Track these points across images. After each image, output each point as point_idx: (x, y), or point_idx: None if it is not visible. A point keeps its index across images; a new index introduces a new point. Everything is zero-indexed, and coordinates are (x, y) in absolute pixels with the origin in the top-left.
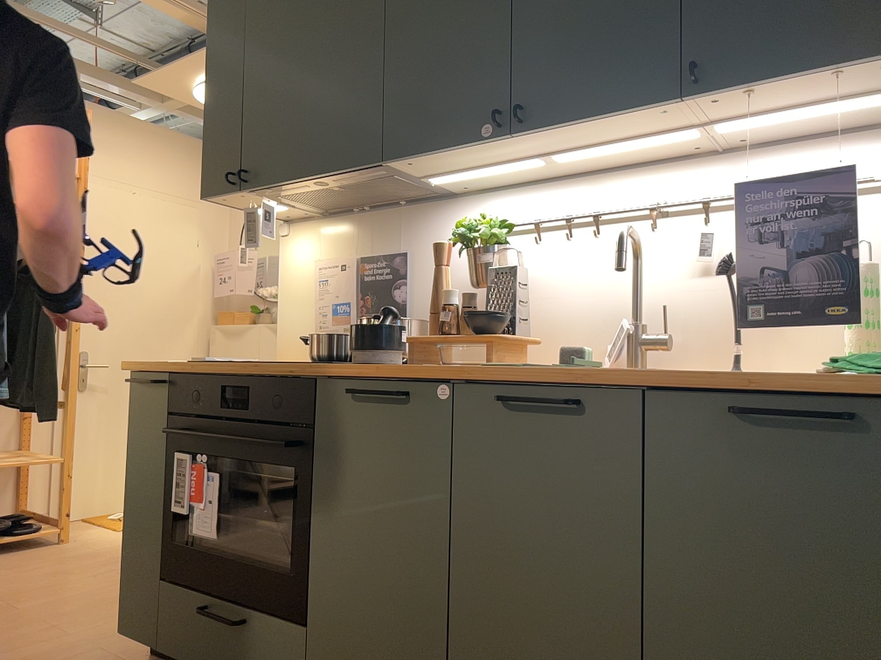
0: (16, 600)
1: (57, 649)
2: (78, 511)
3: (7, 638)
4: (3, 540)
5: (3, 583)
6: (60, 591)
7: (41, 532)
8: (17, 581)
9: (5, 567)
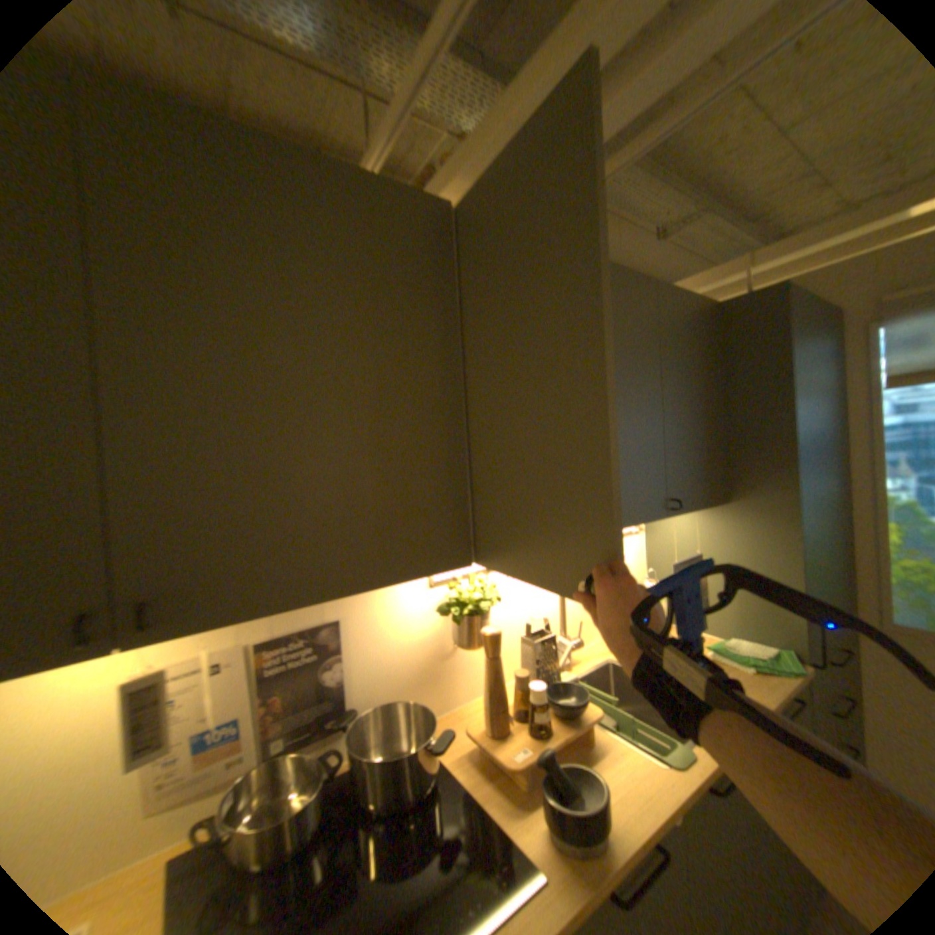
0: None
1: None
2: None
3: None
4: None
5: None
6: None
7: None
8: None
9: None
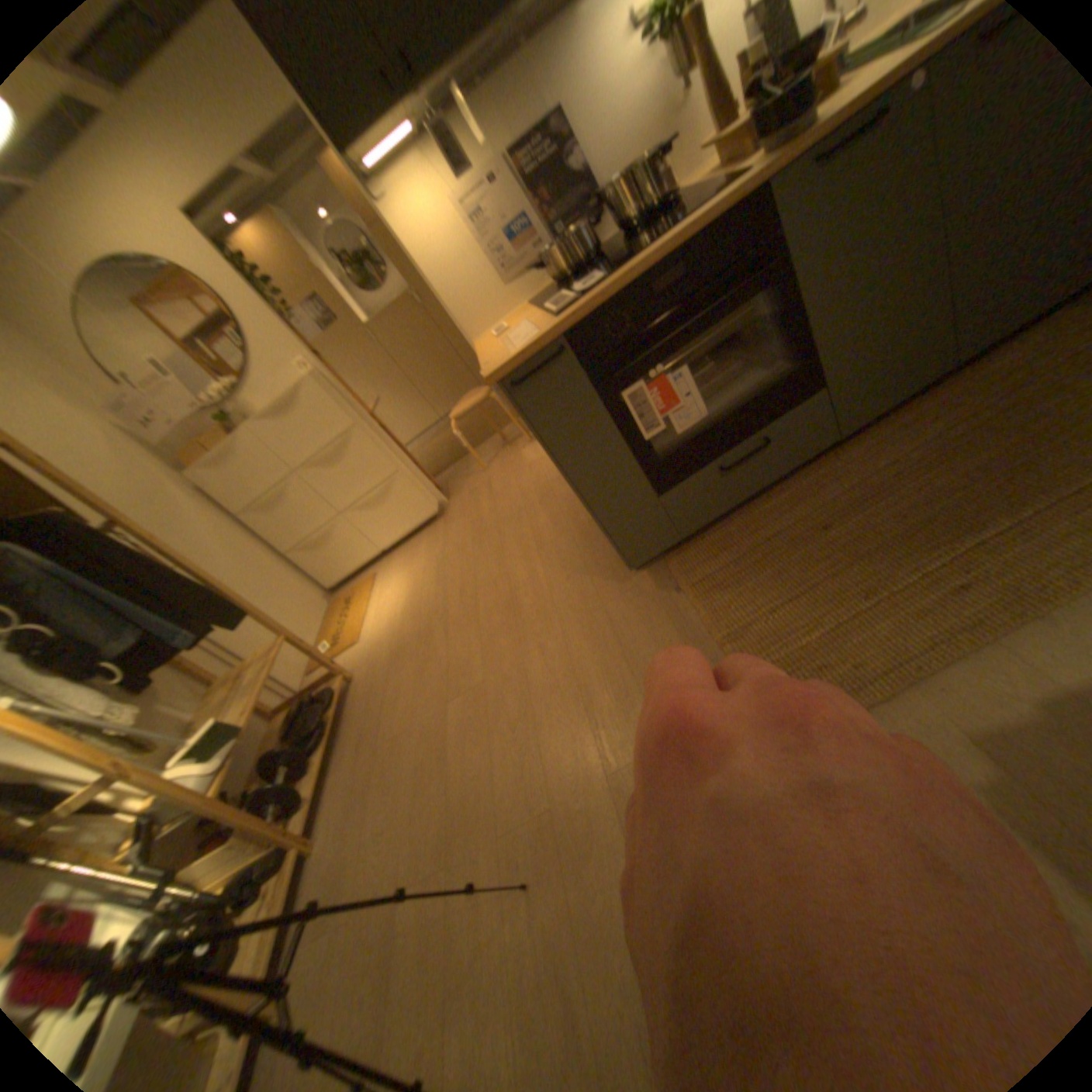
0: (459, 685)
1: (586, 631)
2: (296, 674)
3: (540, 672)
4: (331, 714)
5: (413, 704)
6: (464, 656)
7: (338, 686)
8: (416, 694)
9: (375, 712)
